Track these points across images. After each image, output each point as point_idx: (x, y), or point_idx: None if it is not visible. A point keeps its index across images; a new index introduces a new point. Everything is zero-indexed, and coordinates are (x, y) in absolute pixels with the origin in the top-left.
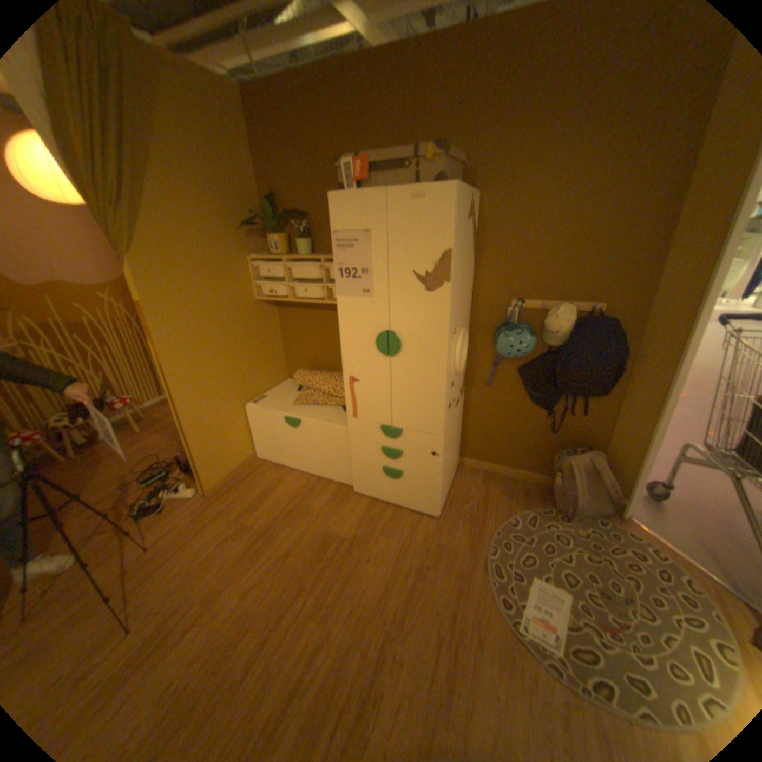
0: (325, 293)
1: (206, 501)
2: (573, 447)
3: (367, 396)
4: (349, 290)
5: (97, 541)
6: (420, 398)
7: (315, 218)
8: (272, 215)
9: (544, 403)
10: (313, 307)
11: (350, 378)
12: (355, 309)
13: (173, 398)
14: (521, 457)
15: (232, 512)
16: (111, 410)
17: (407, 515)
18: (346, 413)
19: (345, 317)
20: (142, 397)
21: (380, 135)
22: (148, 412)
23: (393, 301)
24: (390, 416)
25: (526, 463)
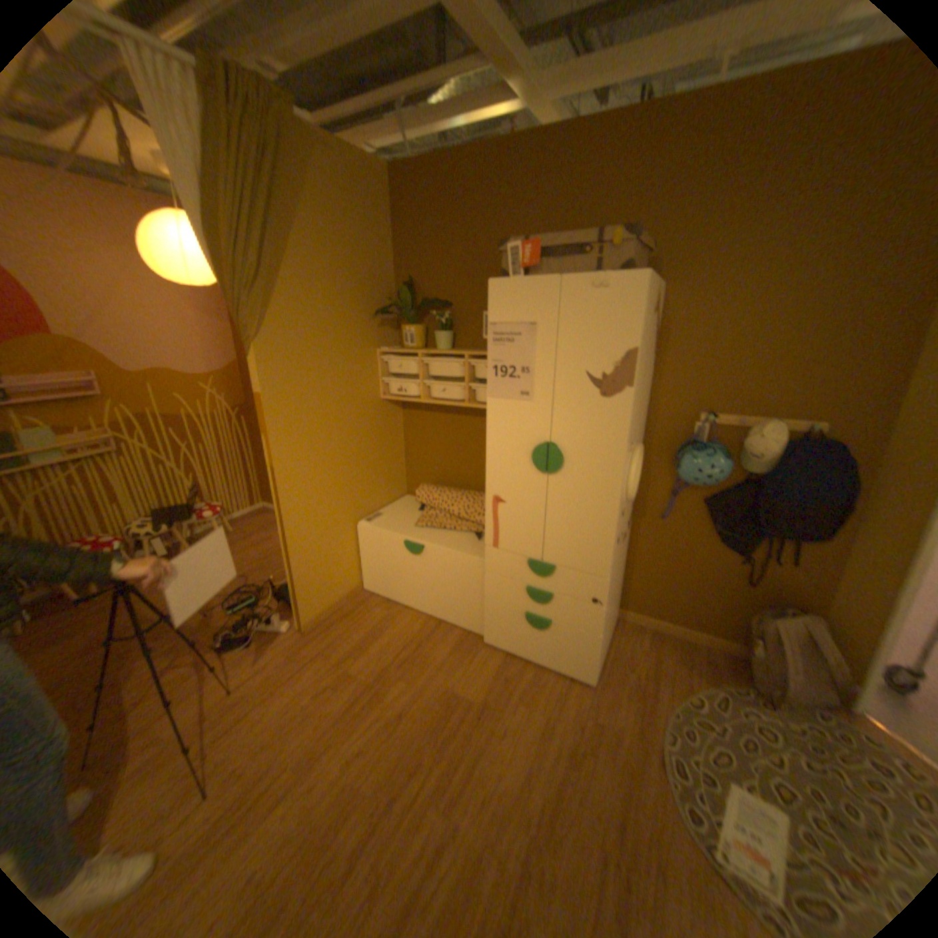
0: (466, 394)
1: (303, 637)
2: (778, 608)
3: (513, 522)
4: (500, 392)
5: (174, 675)
6: (583, 527)
7: (459, 309)
8: (411, 304)
9: (739, 547)
10: (446, 411)
11: (493, 497)
12: (509, 414)
13: (281, 507)
14: (705, 616)
15: (333, 654)
16: (199, 518)
17: (553, 679)
18: (484, 541)
19: (495, 424)
20: (232, 505)
21: (546, 218)
22: (237, 524)
23: (558, 407)
24: (541, 548)
25: (710, 624)
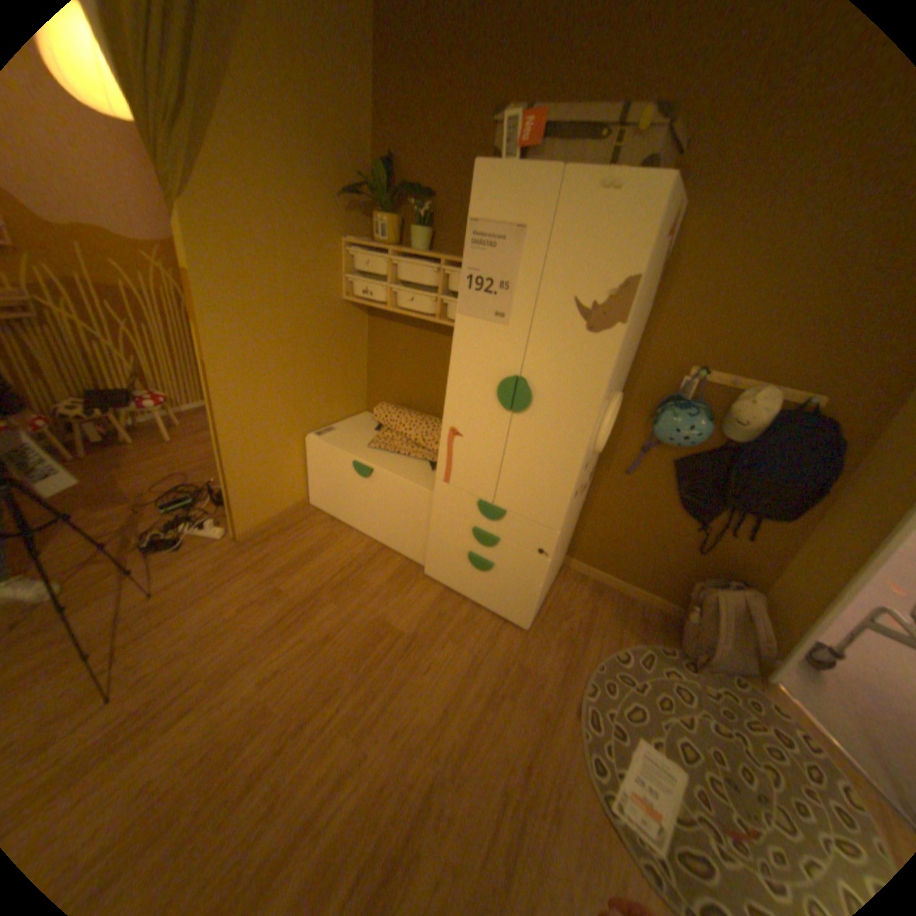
0: (438, 308)
1: (238, 547)
2: (722, 578)
3: (468, 459)
4: (474, 309)
5: (93, 571)
6: (541, 476)
7: (443, 202)
8: (387, 187)
9: (699, 514)
10: (416, 325)
11: (451, 430)
12: (479, 337)
13: (215, 409)
14: (648, 574)
15: (267, 568)
16: (140, 407)
17: (487, 619)
18: (436, 474)
19: (462, 347)
20: (181, 398)
21: (561, 93)
22: (186, 418)
23: (536, 336)
24: (494, 491)
25: (652, 583)
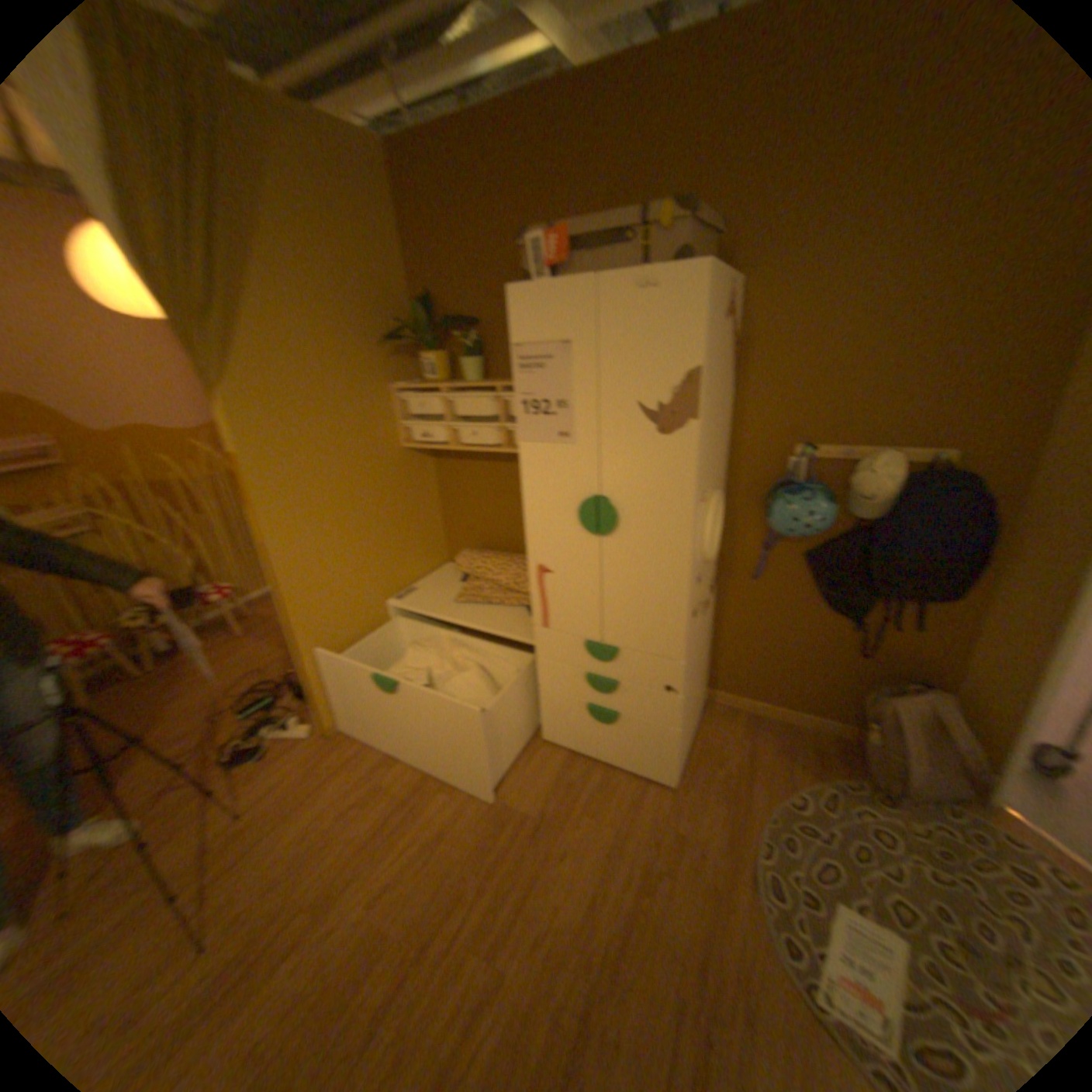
0: (502, 437)
1: (325, 744)
2: (898, 682)
3: (563, 596)
4: (537, 432)
5: (169, 800)
6: (648, 600)
7: (488, 327)
8: (426, 324)
9: (848, 610)
10: (484, 457)
11: (537, 567)
12: (546, 462)
13: (278, 593)
14: (809, 694)
15: (360, 763)
16: (201, 604)
17: (624, 781)
18: (531, 620)
19: (530, 475)
20: (245, 584)
21: (586, 198)
22: (253, 606)
23: (606, 450)
24: (599, 627)
25: (816, 704)
